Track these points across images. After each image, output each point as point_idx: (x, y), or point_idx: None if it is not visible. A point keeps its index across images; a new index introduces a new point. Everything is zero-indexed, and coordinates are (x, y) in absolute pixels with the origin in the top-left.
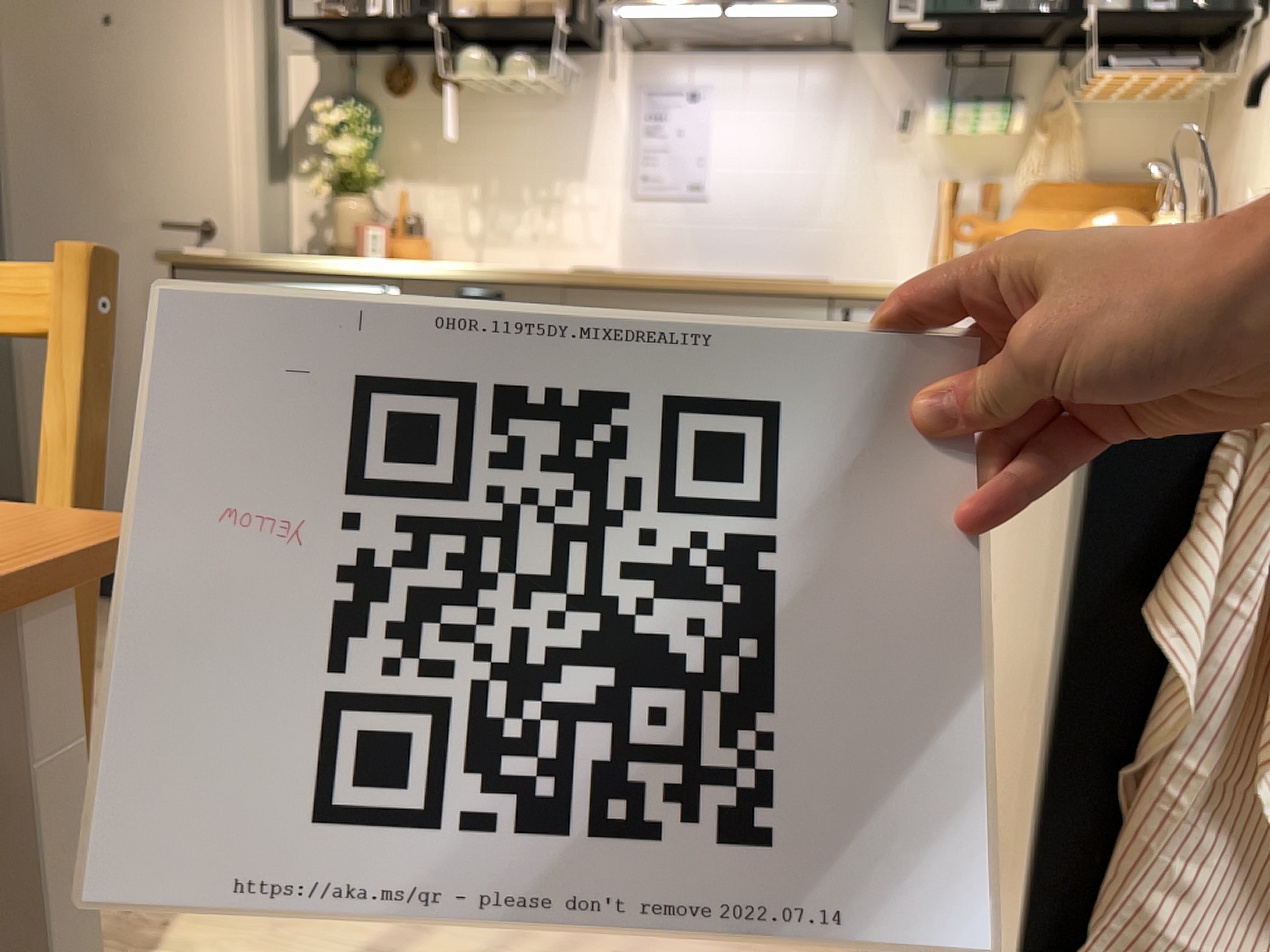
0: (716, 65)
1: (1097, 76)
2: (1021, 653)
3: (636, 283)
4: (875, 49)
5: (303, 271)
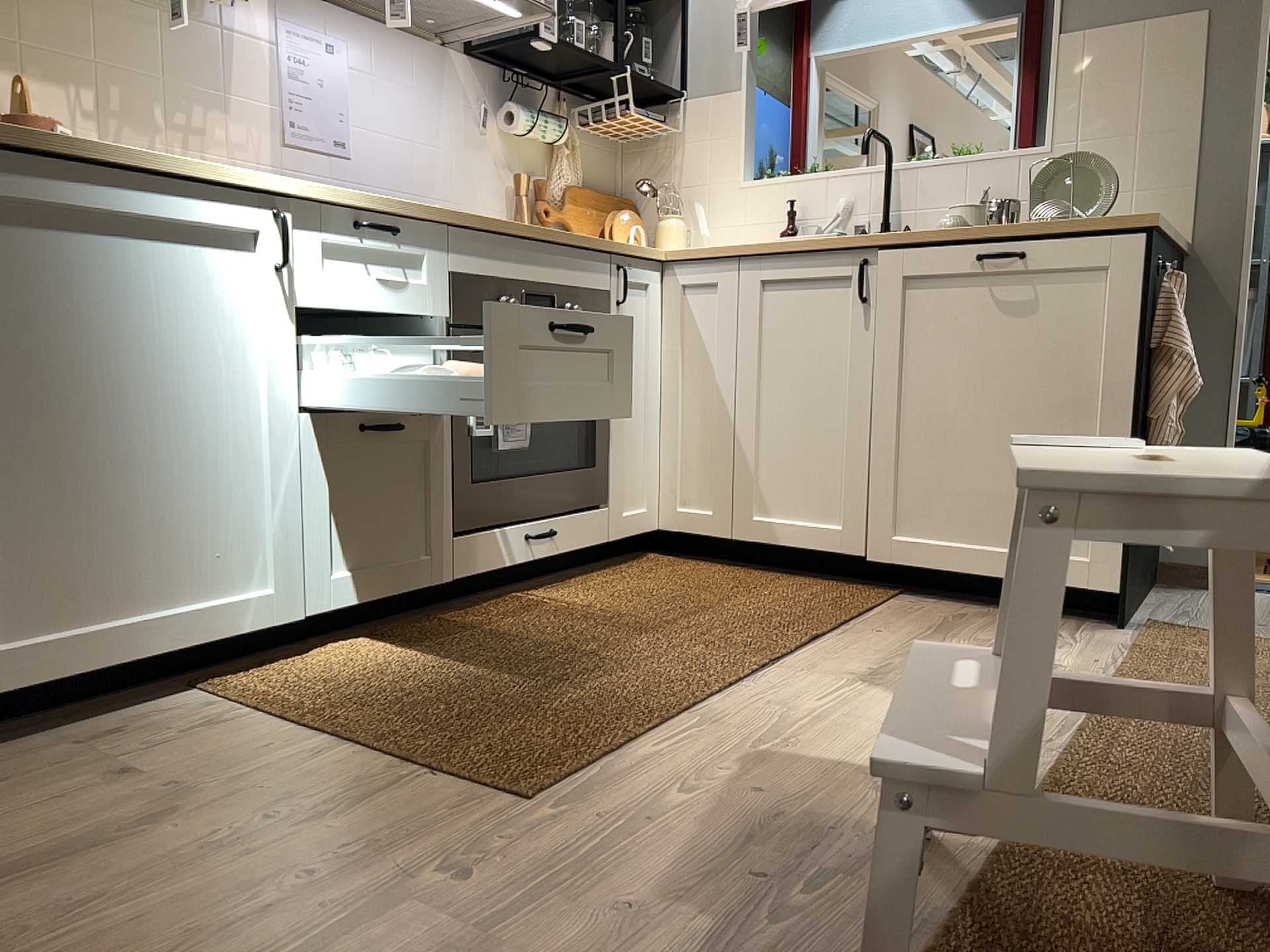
0: (350, 28)
1: (629, 116)
2: (993, 409)
3: (507, 228)
4: (462, 54)
5: (169, 176)
